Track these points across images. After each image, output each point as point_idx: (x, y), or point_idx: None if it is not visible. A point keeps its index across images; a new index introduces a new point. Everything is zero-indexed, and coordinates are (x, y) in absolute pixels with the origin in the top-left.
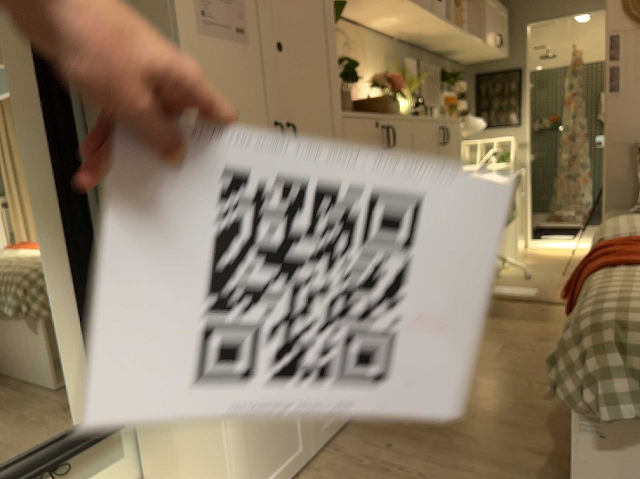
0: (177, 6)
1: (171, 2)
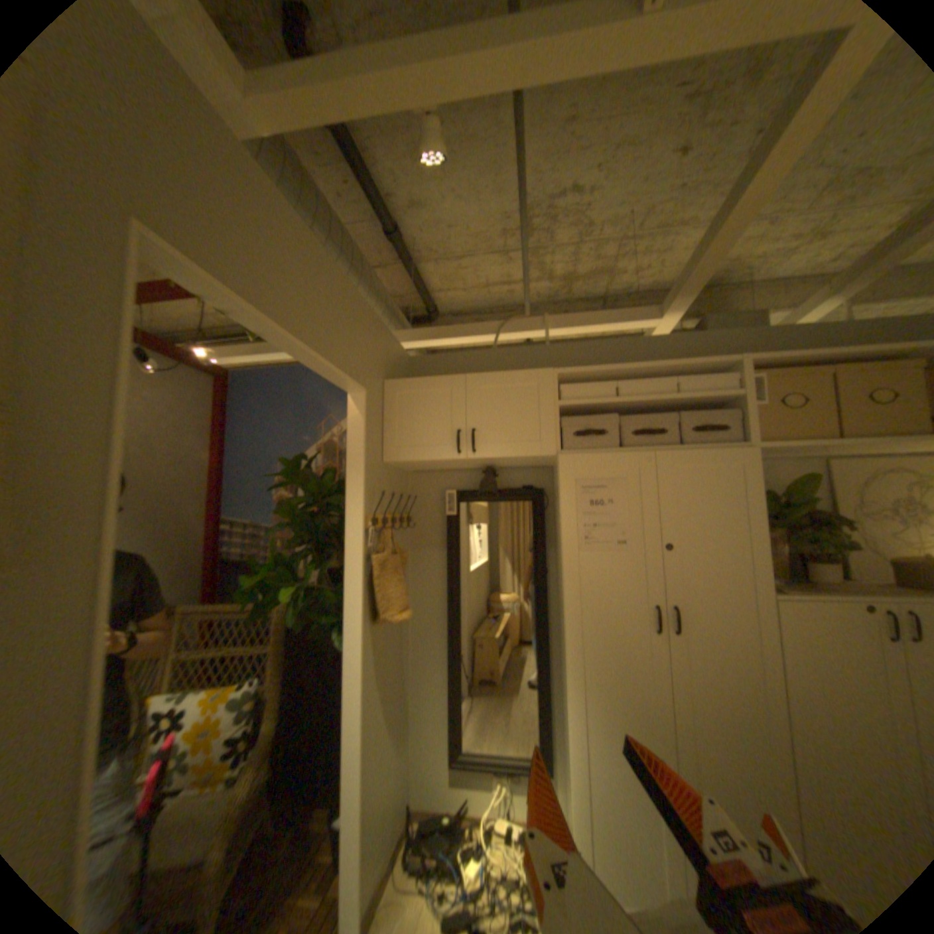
0: (567, 540)
1: (561, 540)
